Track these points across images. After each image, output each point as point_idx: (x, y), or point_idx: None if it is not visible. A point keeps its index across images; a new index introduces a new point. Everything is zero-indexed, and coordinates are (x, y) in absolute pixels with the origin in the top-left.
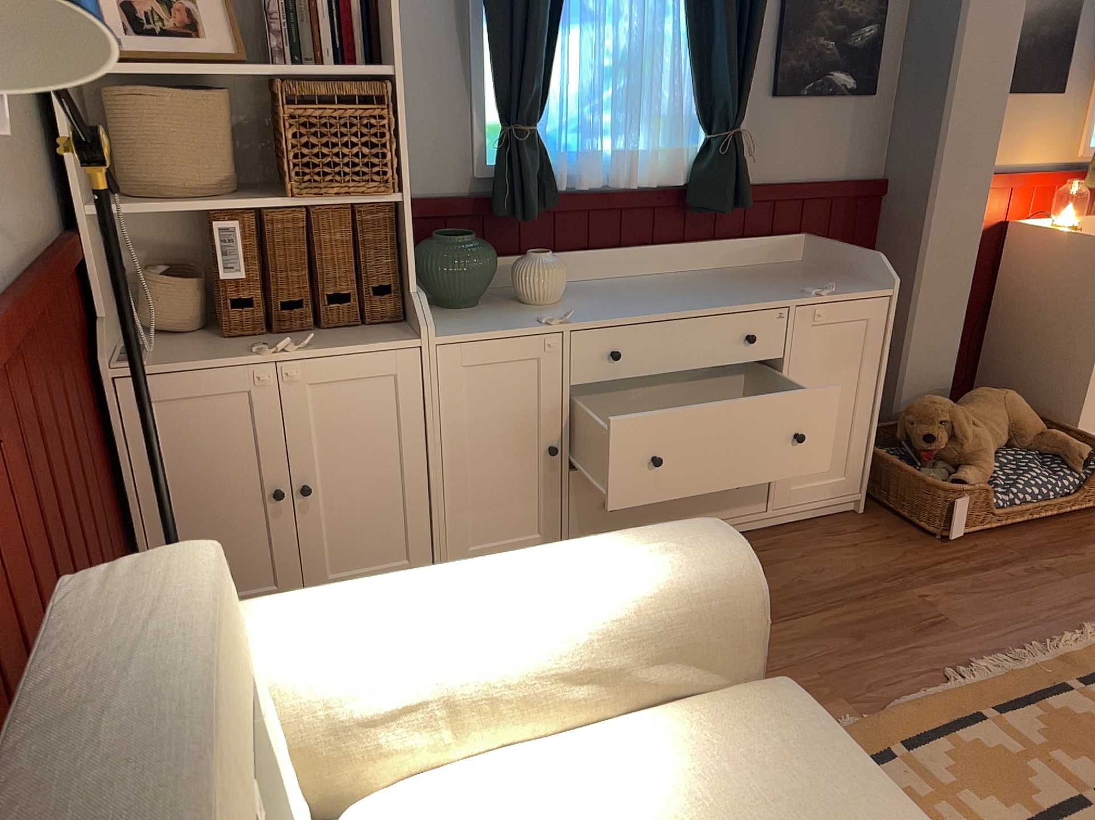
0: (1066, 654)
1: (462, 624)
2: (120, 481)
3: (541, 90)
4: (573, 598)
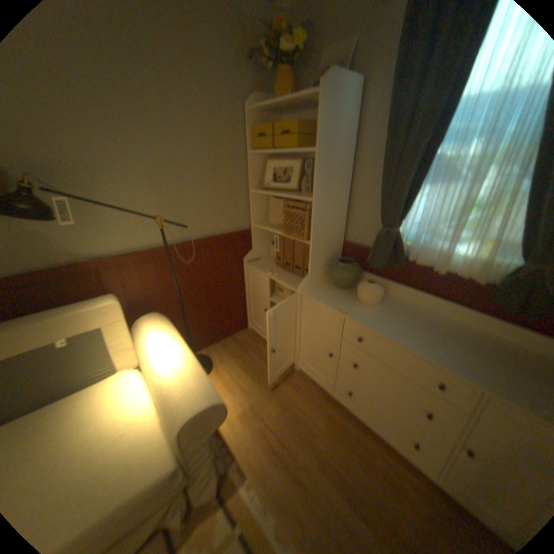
0: None
1: (151, 359)
2: (244, 287)
3: (401, 213)
4: (161, 378)
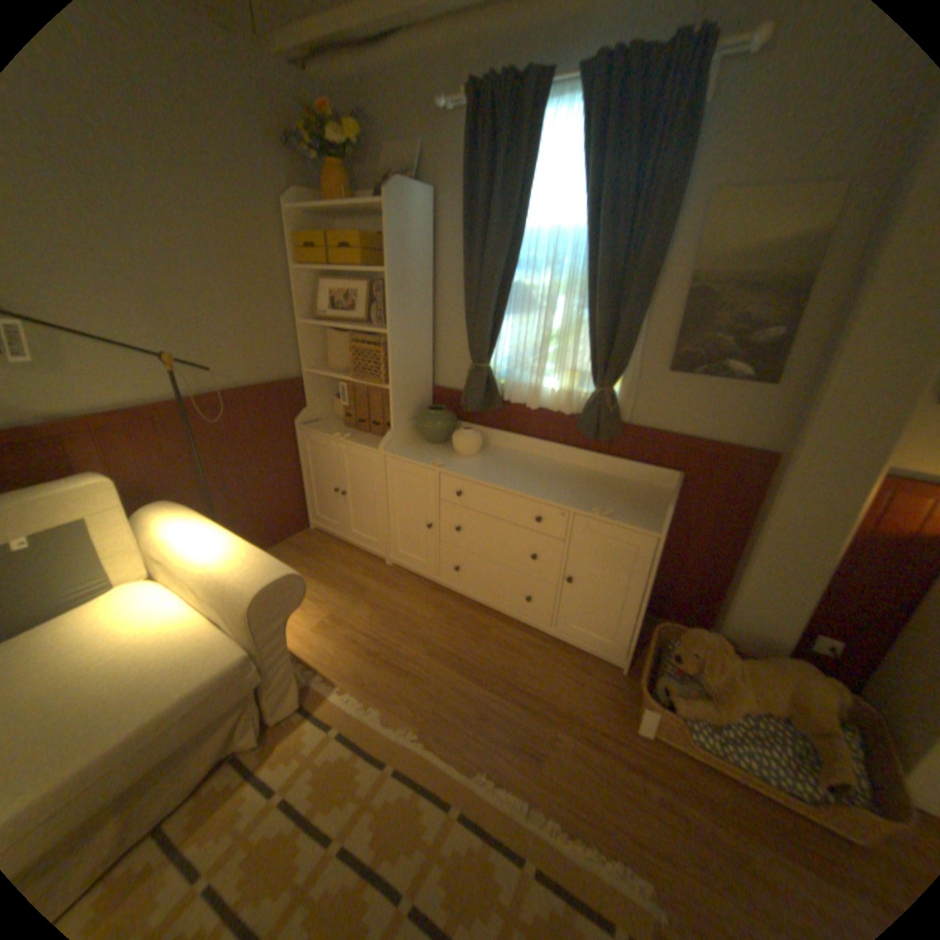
0: (565, 855)
1: (181, 548)
2: (299, 463)
3: (487, 347)
4: (205, 563)
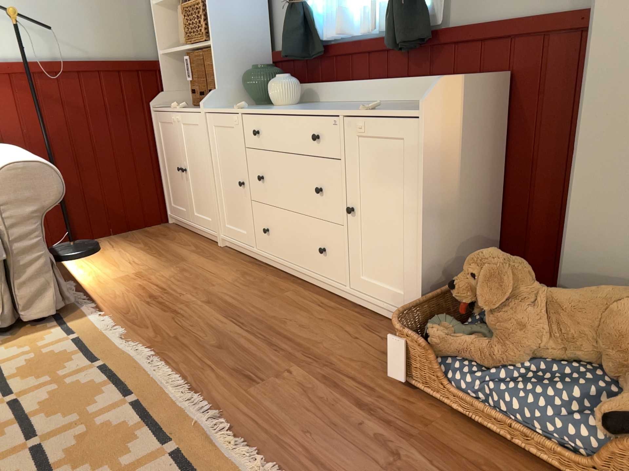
0: (218, 447)
1: None
2: (156, 149)
3: None
4: None
